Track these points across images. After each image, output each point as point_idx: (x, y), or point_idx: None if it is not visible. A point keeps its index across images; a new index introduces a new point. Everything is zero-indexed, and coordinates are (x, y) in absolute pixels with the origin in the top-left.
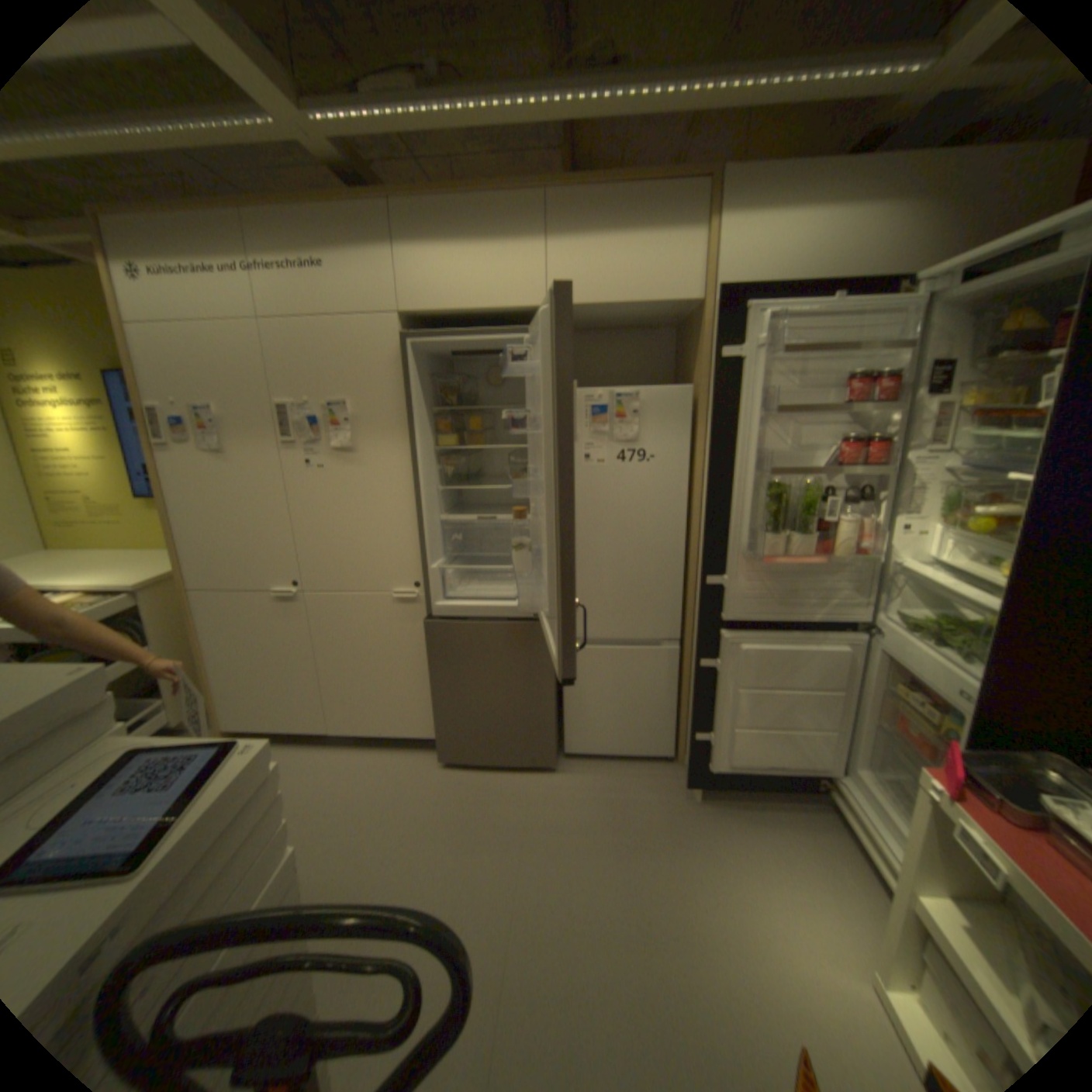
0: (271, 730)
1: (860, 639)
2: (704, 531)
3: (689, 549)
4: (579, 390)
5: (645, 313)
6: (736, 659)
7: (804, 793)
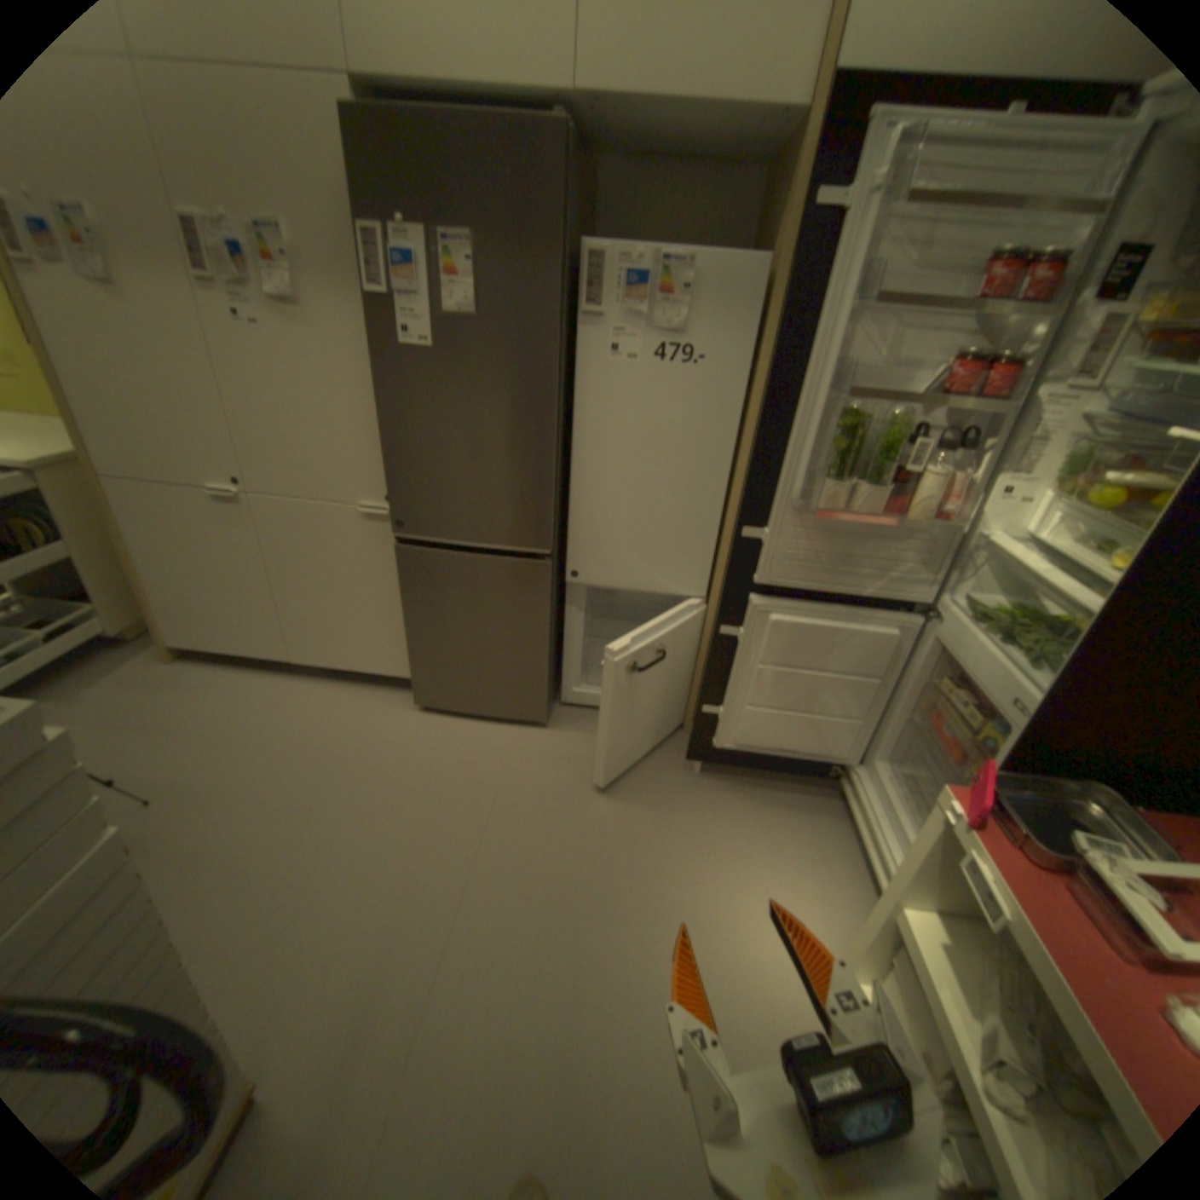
0: (227, 651)
1: (914, 621)
2: (750, 467)
3: (732, 489)
4: (611, 242)
5: (722, 128)
6: (762, 629)
7: (812, 776)
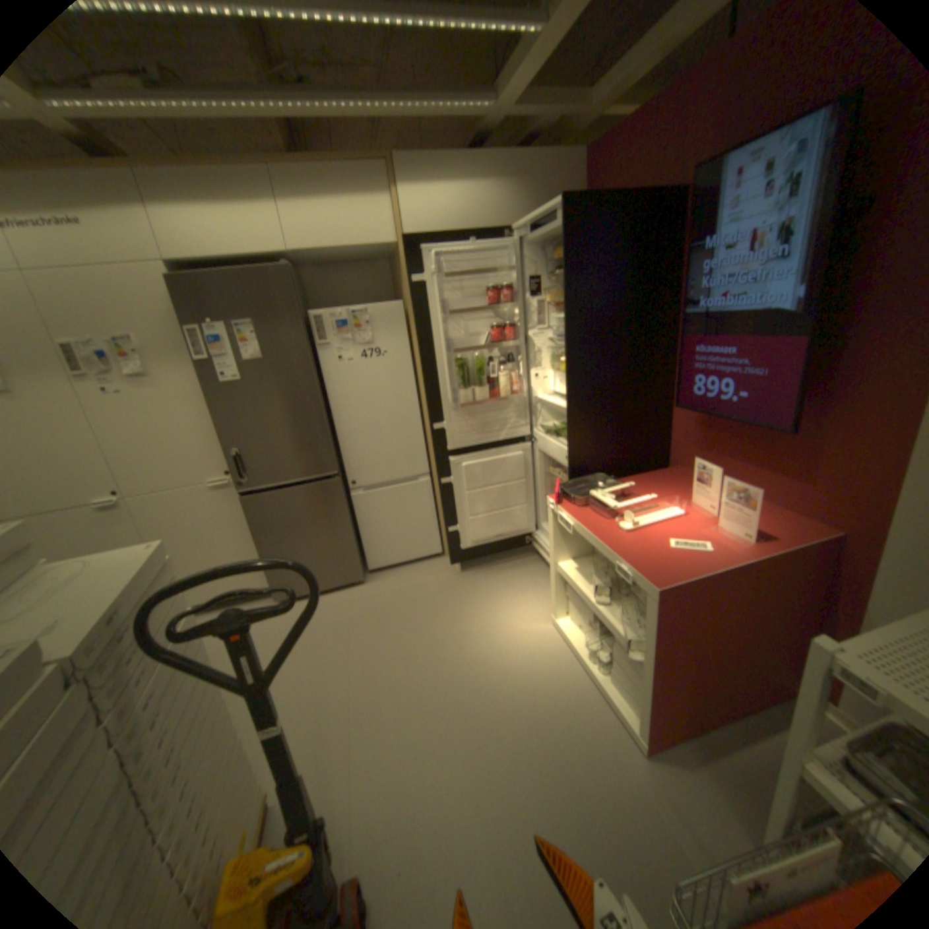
0: None
1: (526, 446)
2: (425, 396)
3: (423, 411)
4: (324, 310)
5: (362, 252)
6: (461, 473)
7: (517, 547)
